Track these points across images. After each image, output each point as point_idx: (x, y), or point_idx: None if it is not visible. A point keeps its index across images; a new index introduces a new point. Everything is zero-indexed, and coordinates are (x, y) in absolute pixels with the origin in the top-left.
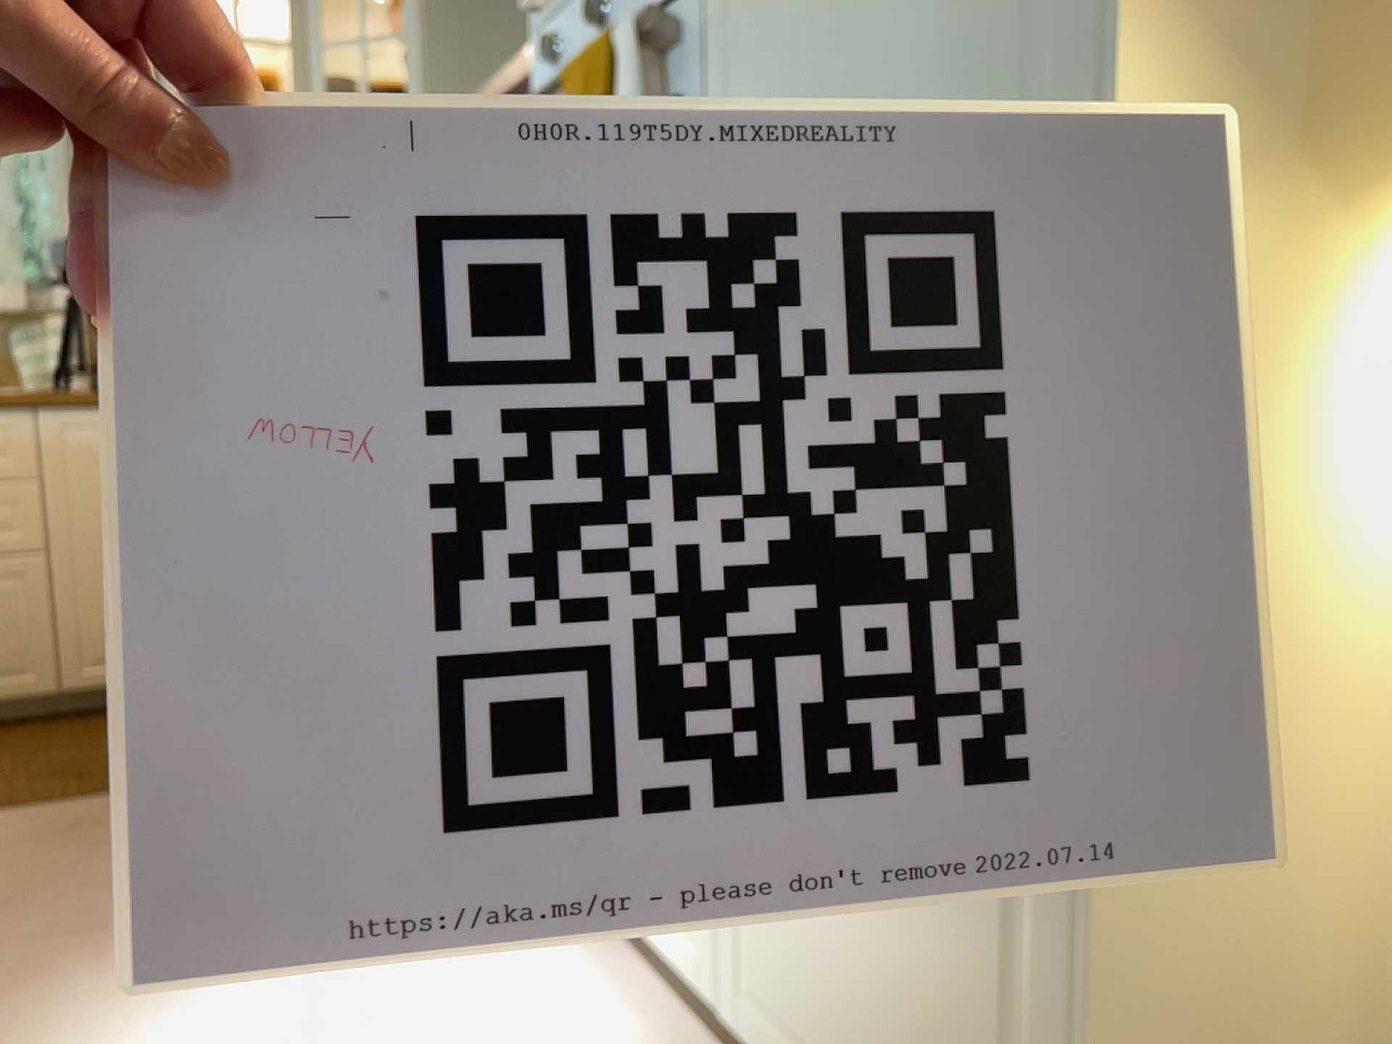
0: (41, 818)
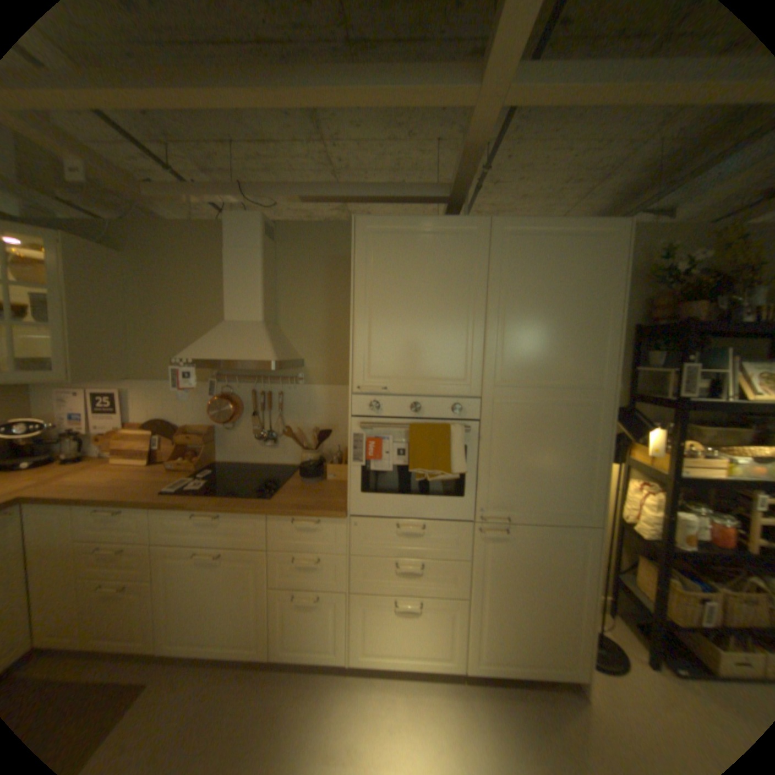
0: None
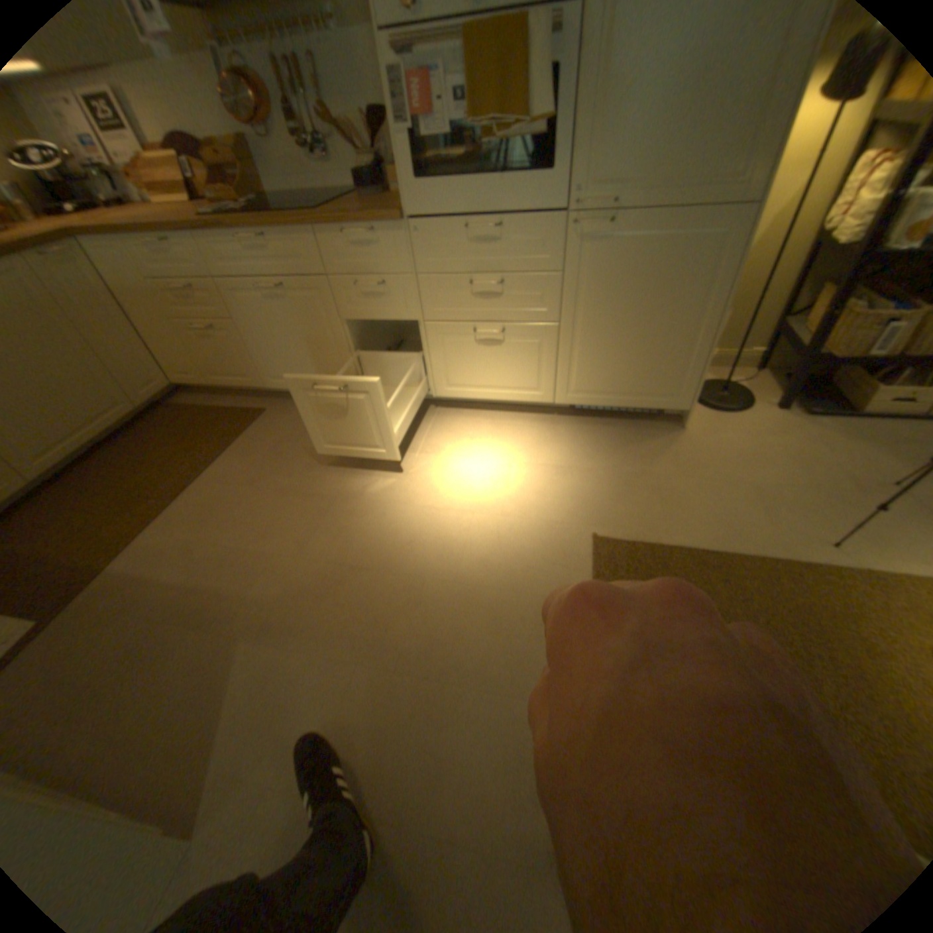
0: (171, 515)
